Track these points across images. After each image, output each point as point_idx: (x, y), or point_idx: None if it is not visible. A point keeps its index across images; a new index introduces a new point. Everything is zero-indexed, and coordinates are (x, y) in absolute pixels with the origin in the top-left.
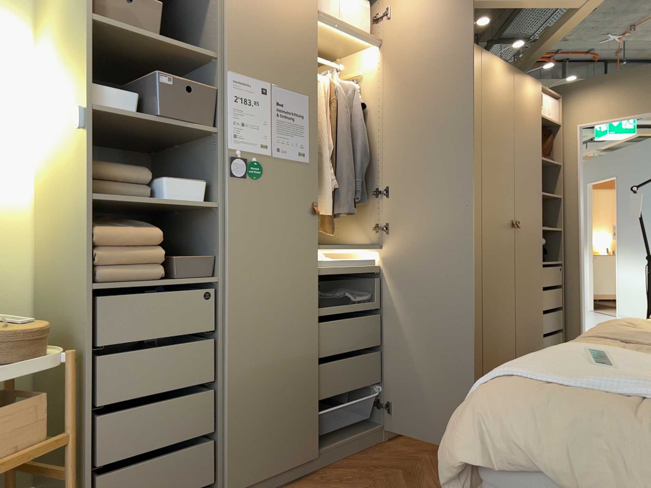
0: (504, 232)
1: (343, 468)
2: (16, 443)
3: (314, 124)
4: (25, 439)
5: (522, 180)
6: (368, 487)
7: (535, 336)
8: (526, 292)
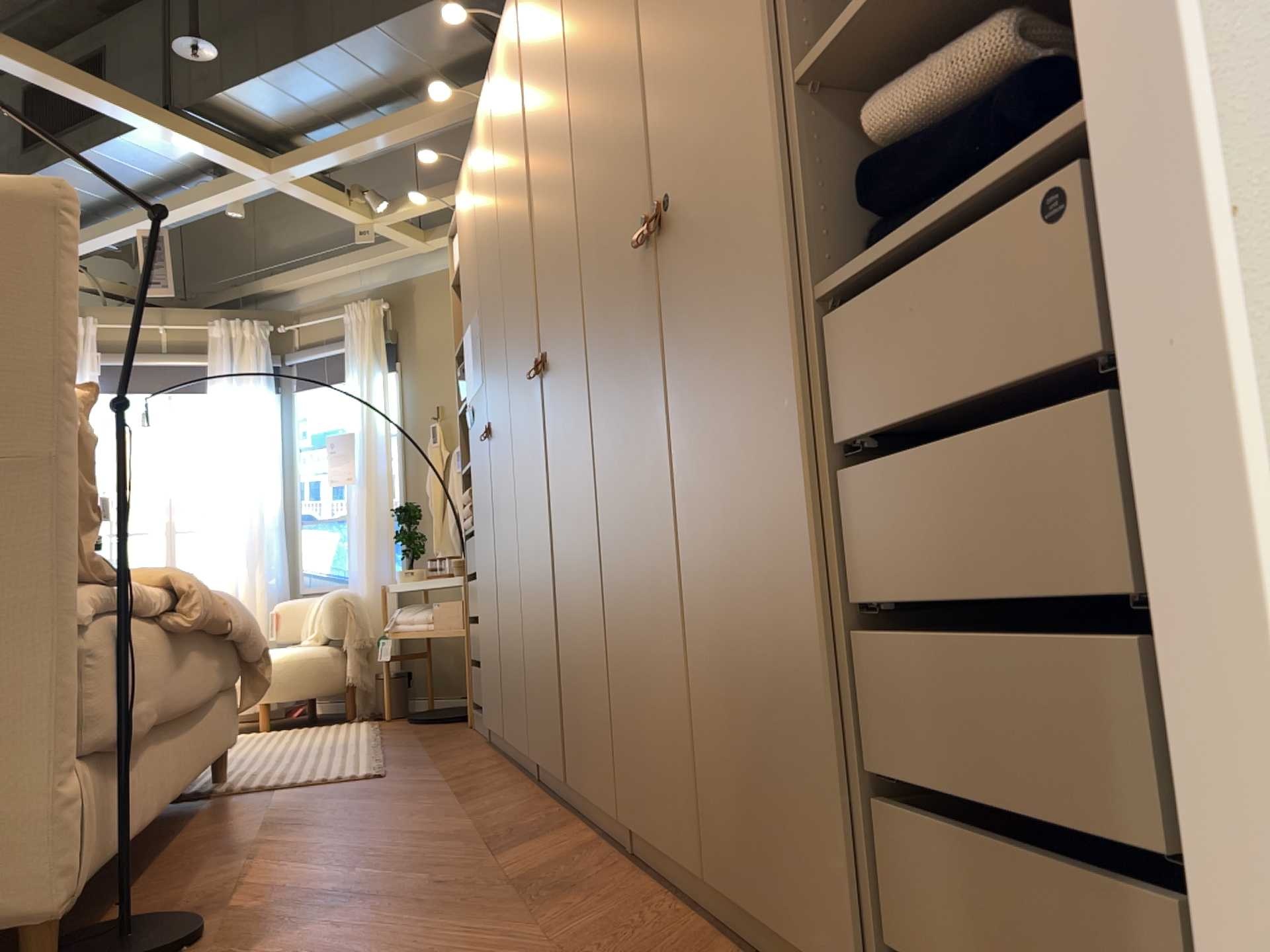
0: (637, 291)
1: (502, 767)
2: (451, 625)
3: (482, 335)
4: (455, 625)
5: (675, 3)
6: (441, 772)
7: (797, 752)
8: (731, 502)
